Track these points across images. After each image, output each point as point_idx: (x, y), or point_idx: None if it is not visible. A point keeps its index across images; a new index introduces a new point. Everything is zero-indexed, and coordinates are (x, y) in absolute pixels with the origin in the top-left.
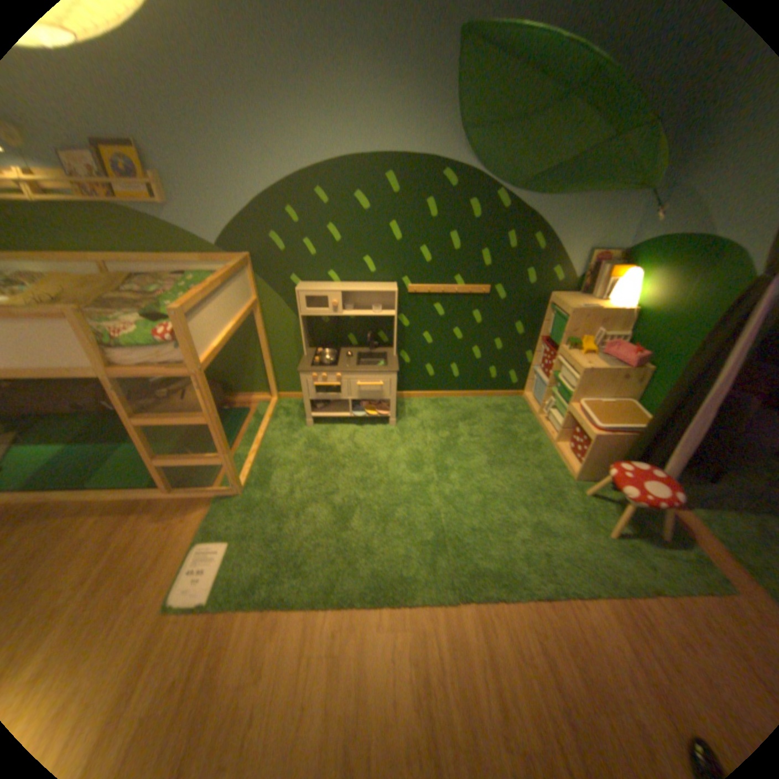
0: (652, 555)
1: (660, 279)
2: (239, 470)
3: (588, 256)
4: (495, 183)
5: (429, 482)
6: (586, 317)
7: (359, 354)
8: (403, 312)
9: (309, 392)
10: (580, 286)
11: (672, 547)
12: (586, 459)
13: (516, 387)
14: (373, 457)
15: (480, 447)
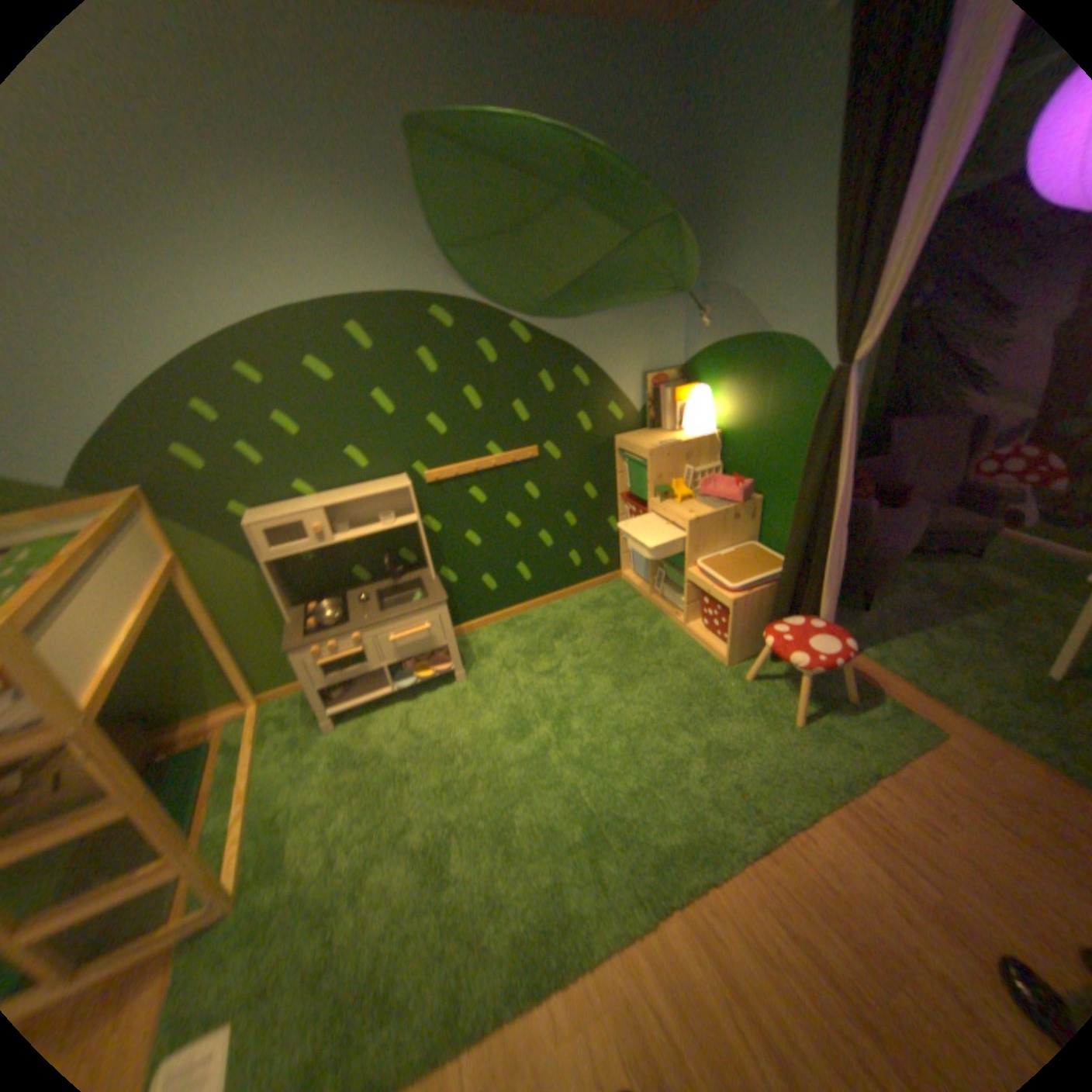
0: (848, 728)
1: (730, 392)
2: (219, 863)
3: (642, 382)
4: (505, 314)
5: (545, 746)
6: (667, 456)
7: (379, 591)
8: (428, 511)
9: (313, 676)
10: (645, 420)
11: (863, 707)
12: (731, 634)
13: (609, 567)
14: (450, 741)
15: (595, 666)
